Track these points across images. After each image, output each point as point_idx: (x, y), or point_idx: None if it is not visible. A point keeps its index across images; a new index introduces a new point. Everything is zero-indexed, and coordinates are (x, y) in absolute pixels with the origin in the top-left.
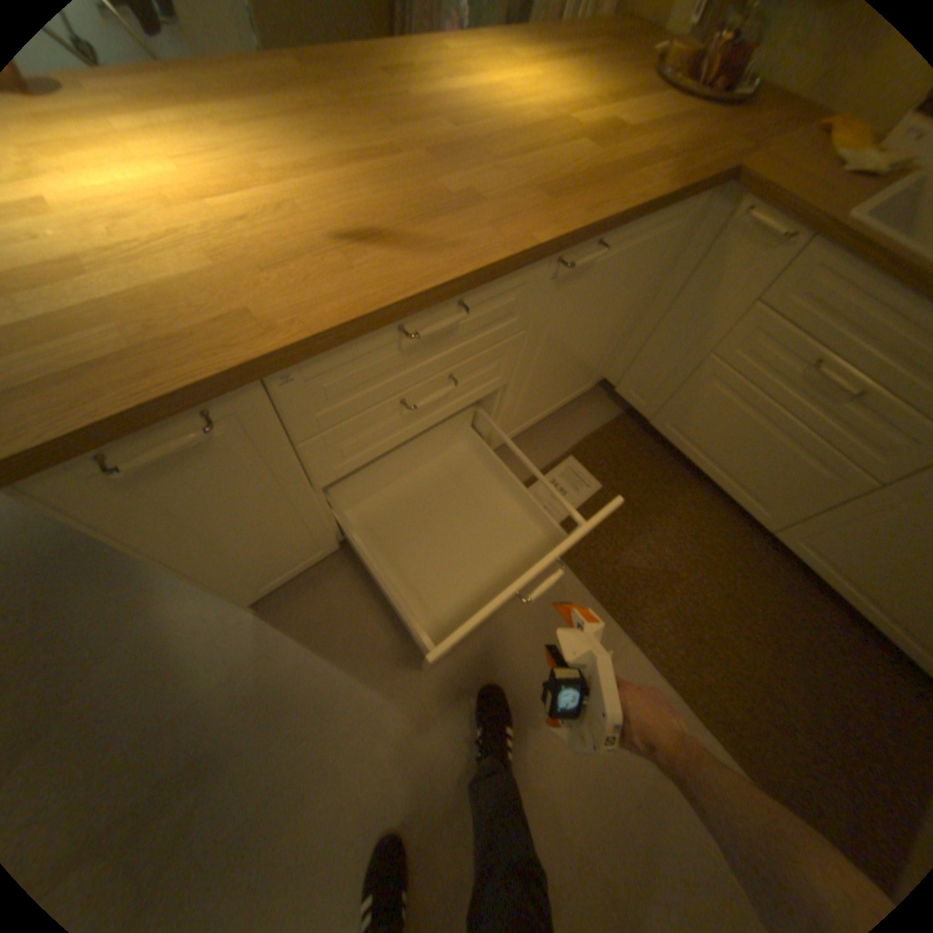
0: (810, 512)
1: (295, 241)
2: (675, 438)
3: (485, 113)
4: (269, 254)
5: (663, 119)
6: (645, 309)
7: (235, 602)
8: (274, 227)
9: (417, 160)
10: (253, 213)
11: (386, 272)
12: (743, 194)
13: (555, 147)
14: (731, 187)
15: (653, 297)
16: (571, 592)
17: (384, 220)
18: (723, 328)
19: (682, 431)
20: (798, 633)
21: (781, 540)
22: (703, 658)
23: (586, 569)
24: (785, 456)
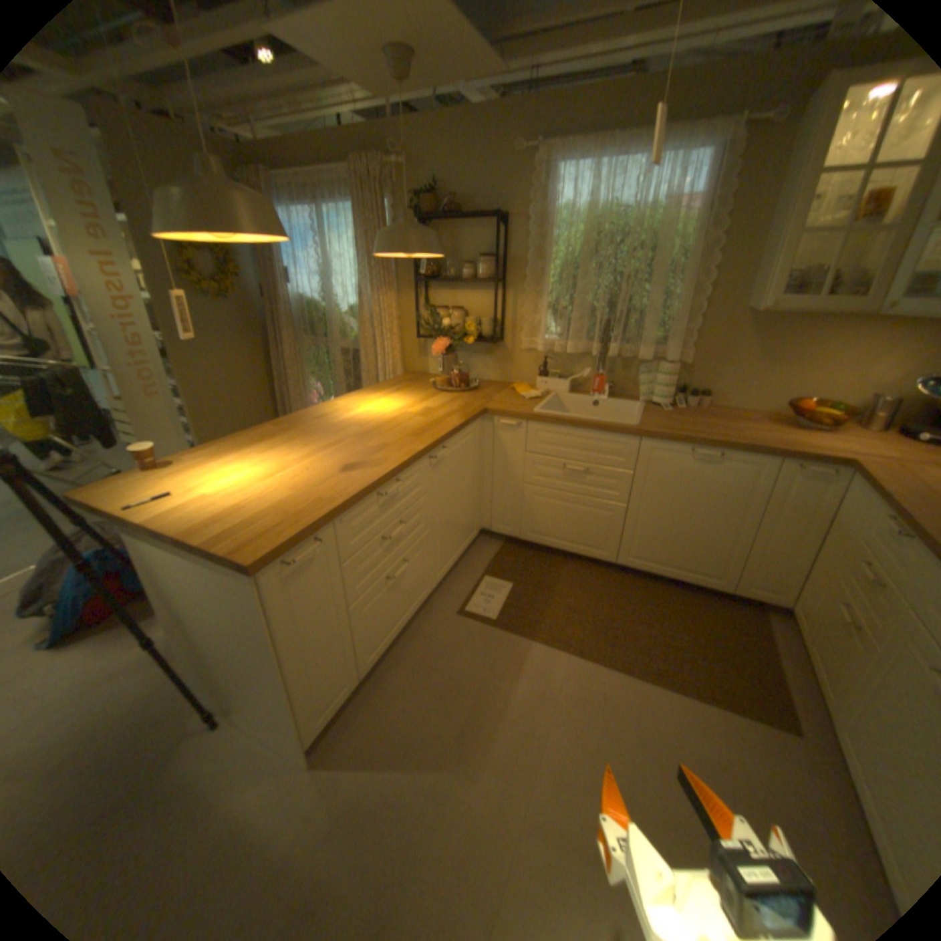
0: (616, 538)
1: (321, 477)
2: (536, 539)
3: (369, 420)
4: (314, 483)
5: (445, 403)
6: (480, 478)
7: (299, 739)
8: (309, 475)
9: (352, 442)
10: (297, 474)
11: (365, 474)
12: (491, 417)
13: (406, 423)
14: (486, 417)
15: (480, 471)
16: (525, 649)
17: (352, 461)
18: (519, 470)
19: (536, 533)
20: (662, 609)
21: (620, 565)
22: (621, 647)
23: (527, 632)
24: (585, 515)
